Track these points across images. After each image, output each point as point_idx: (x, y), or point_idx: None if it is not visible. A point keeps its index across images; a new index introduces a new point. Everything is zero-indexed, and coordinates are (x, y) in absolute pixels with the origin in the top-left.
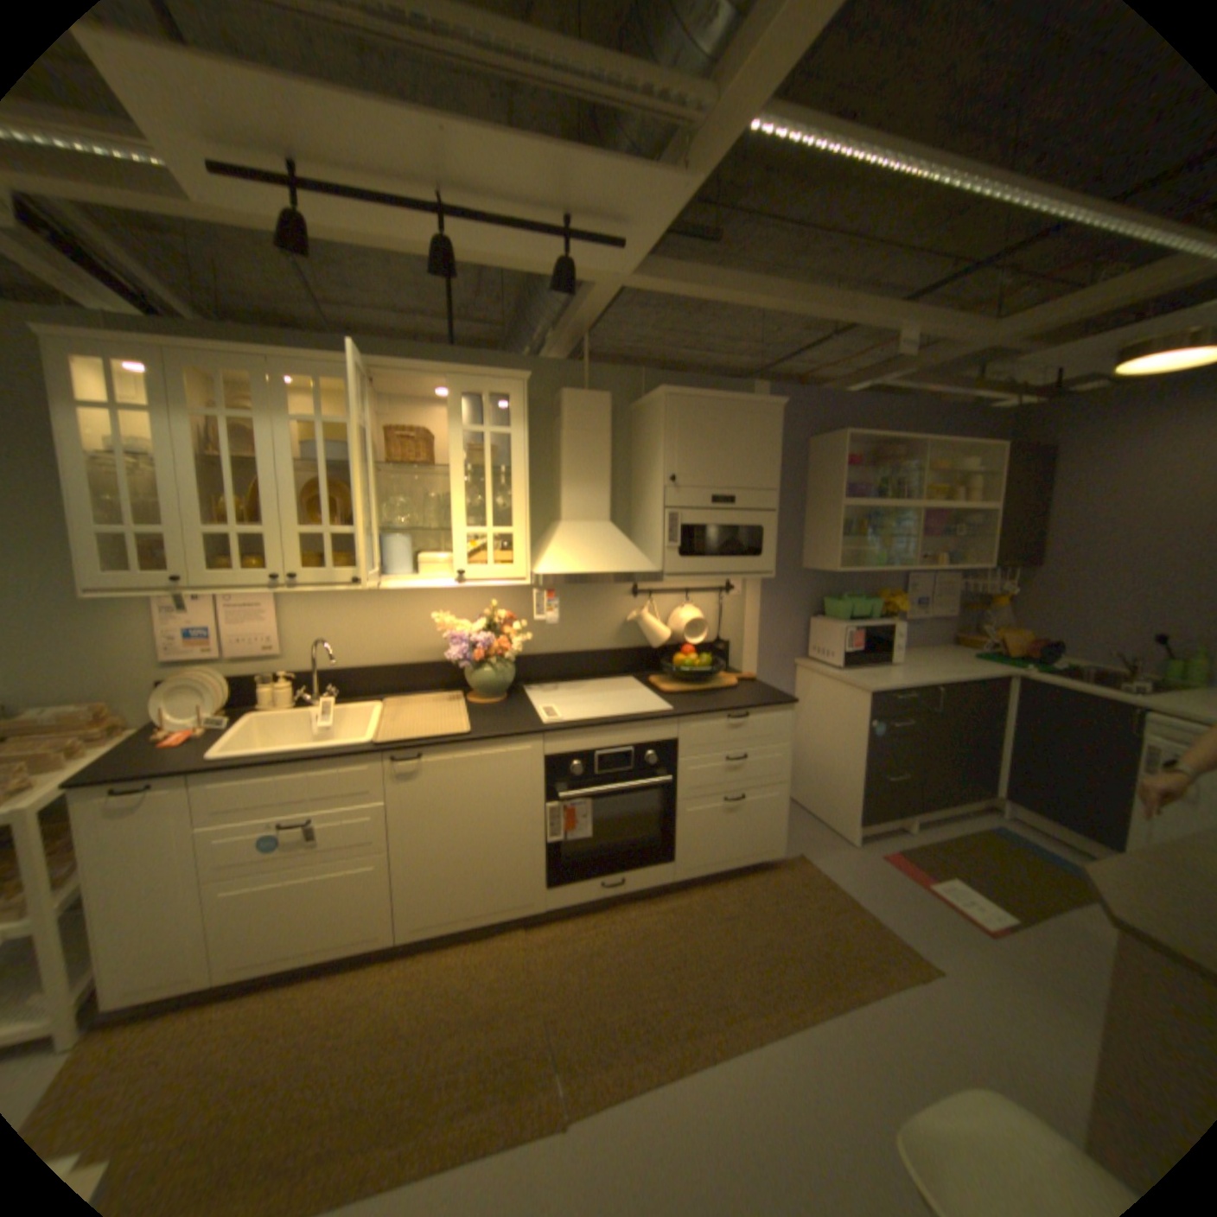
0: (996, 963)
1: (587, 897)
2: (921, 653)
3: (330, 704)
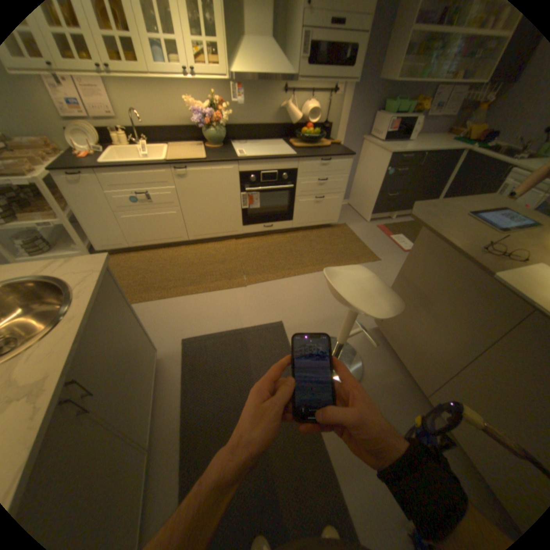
0: (401, 258)
1: (258, 230)
2: (429, 135)
3: (144, 144)
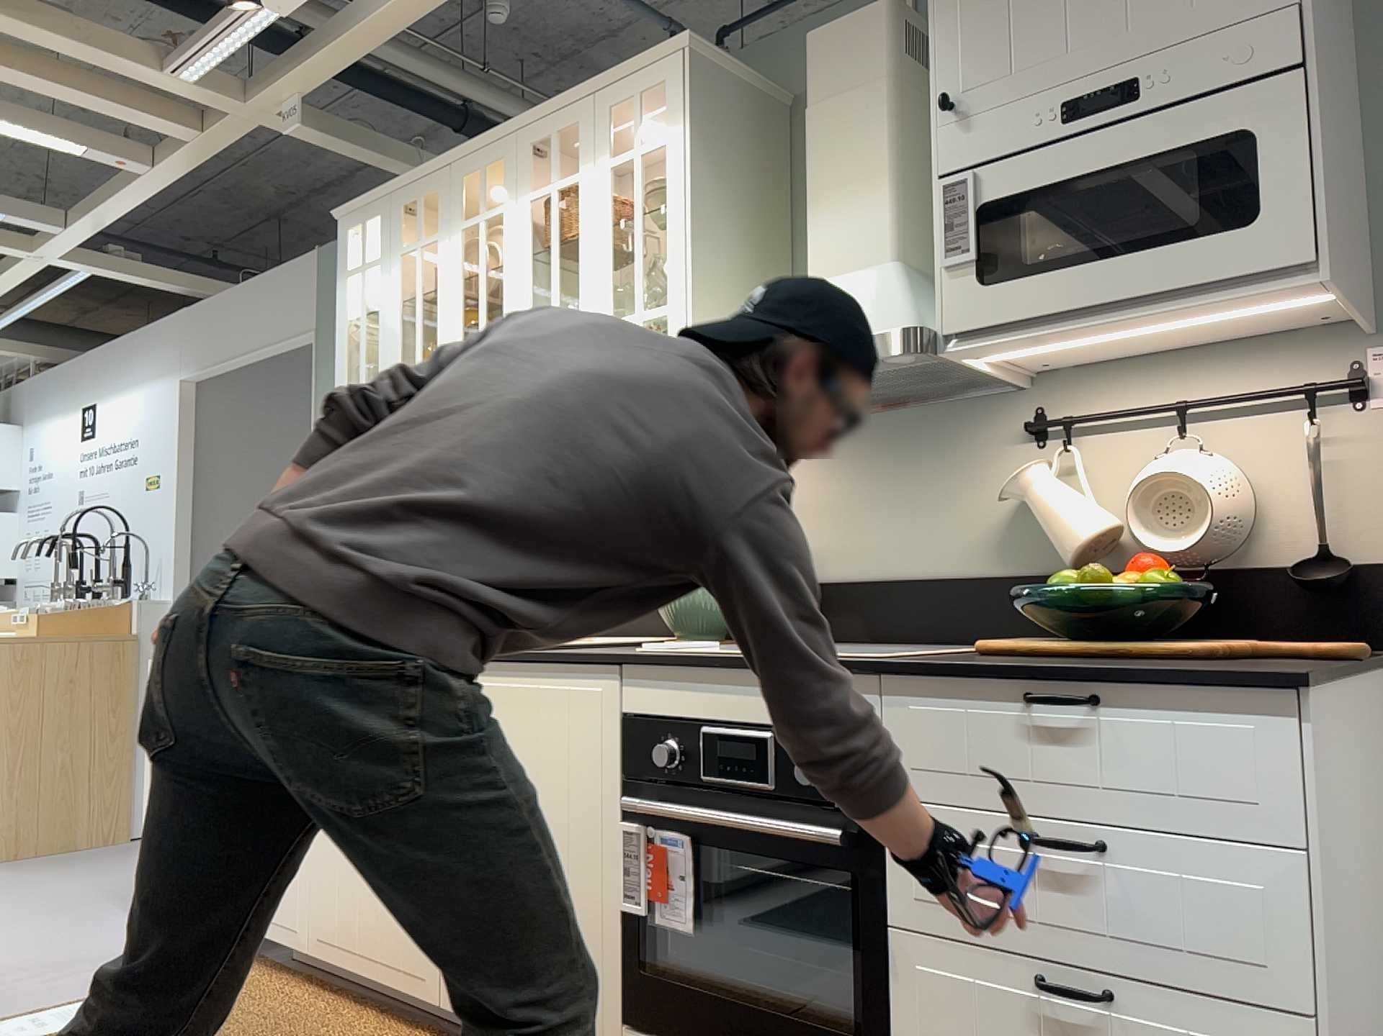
0: None
1: None
2: None
3: None
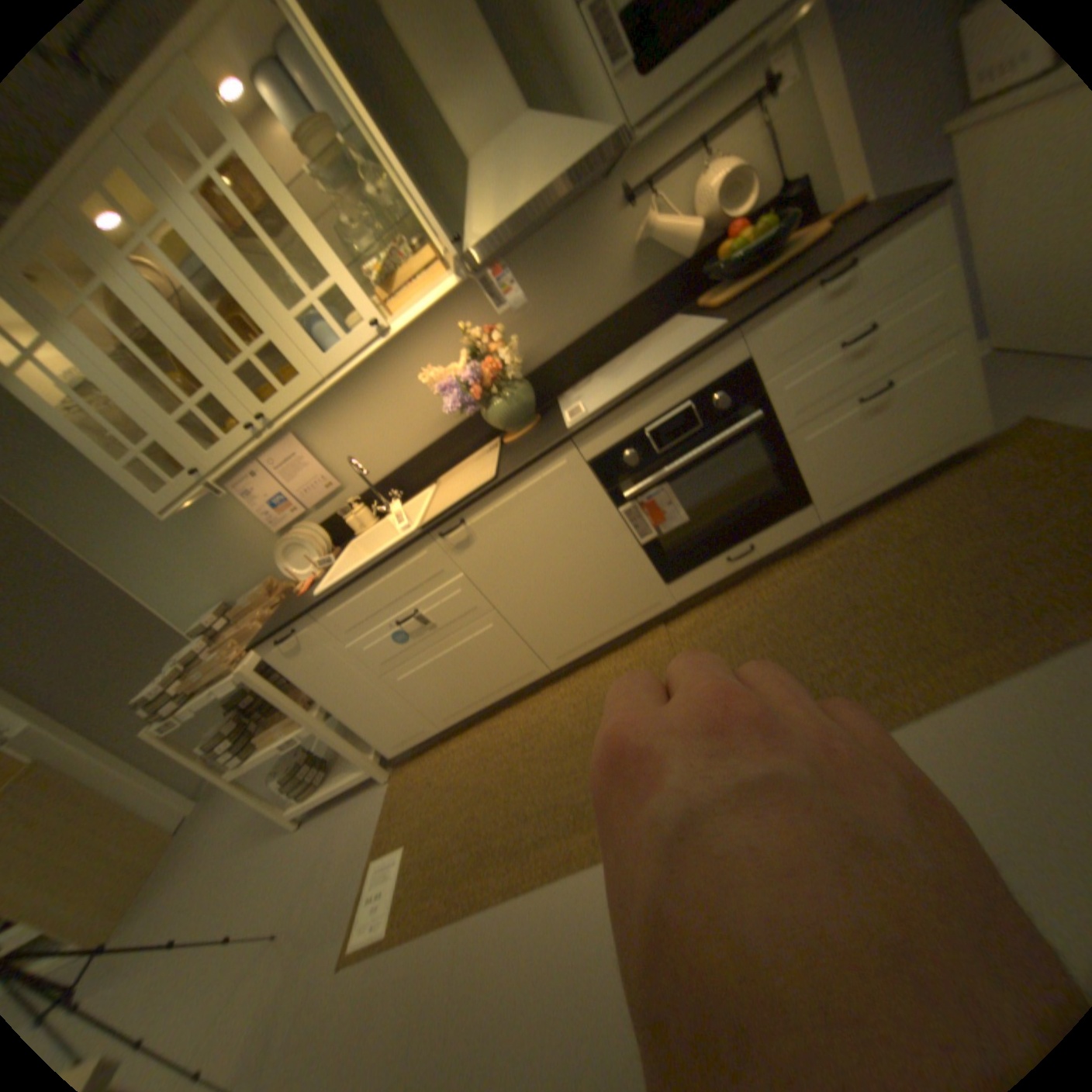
0: None
1: (716, 574)
2: None
3: (398, 504)
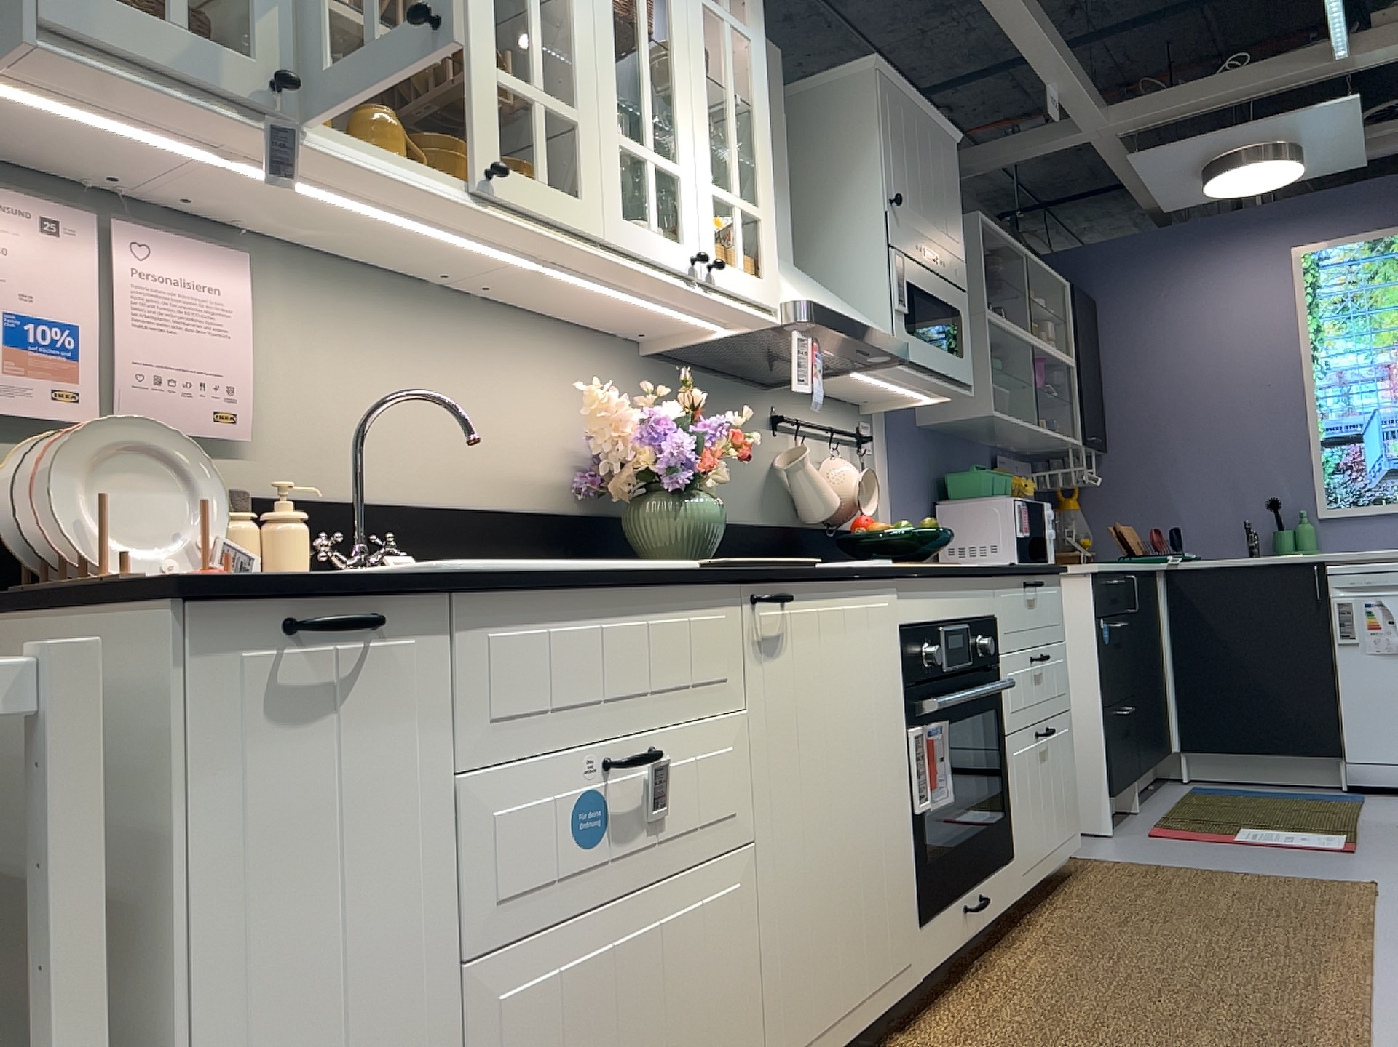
0: (1384, 862)
1: (955, 938)
2: None
3: None
